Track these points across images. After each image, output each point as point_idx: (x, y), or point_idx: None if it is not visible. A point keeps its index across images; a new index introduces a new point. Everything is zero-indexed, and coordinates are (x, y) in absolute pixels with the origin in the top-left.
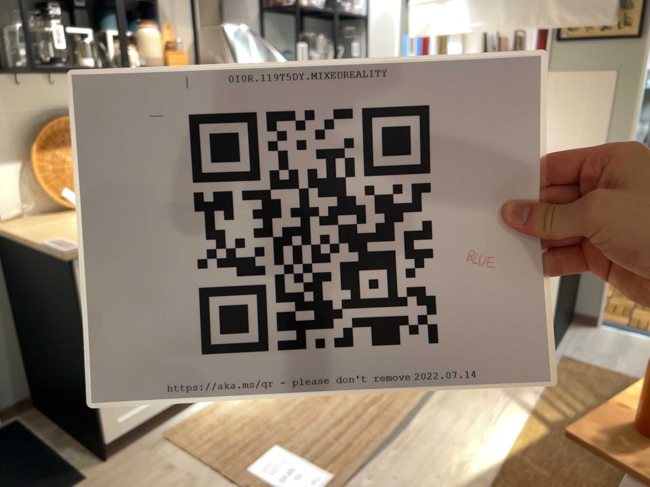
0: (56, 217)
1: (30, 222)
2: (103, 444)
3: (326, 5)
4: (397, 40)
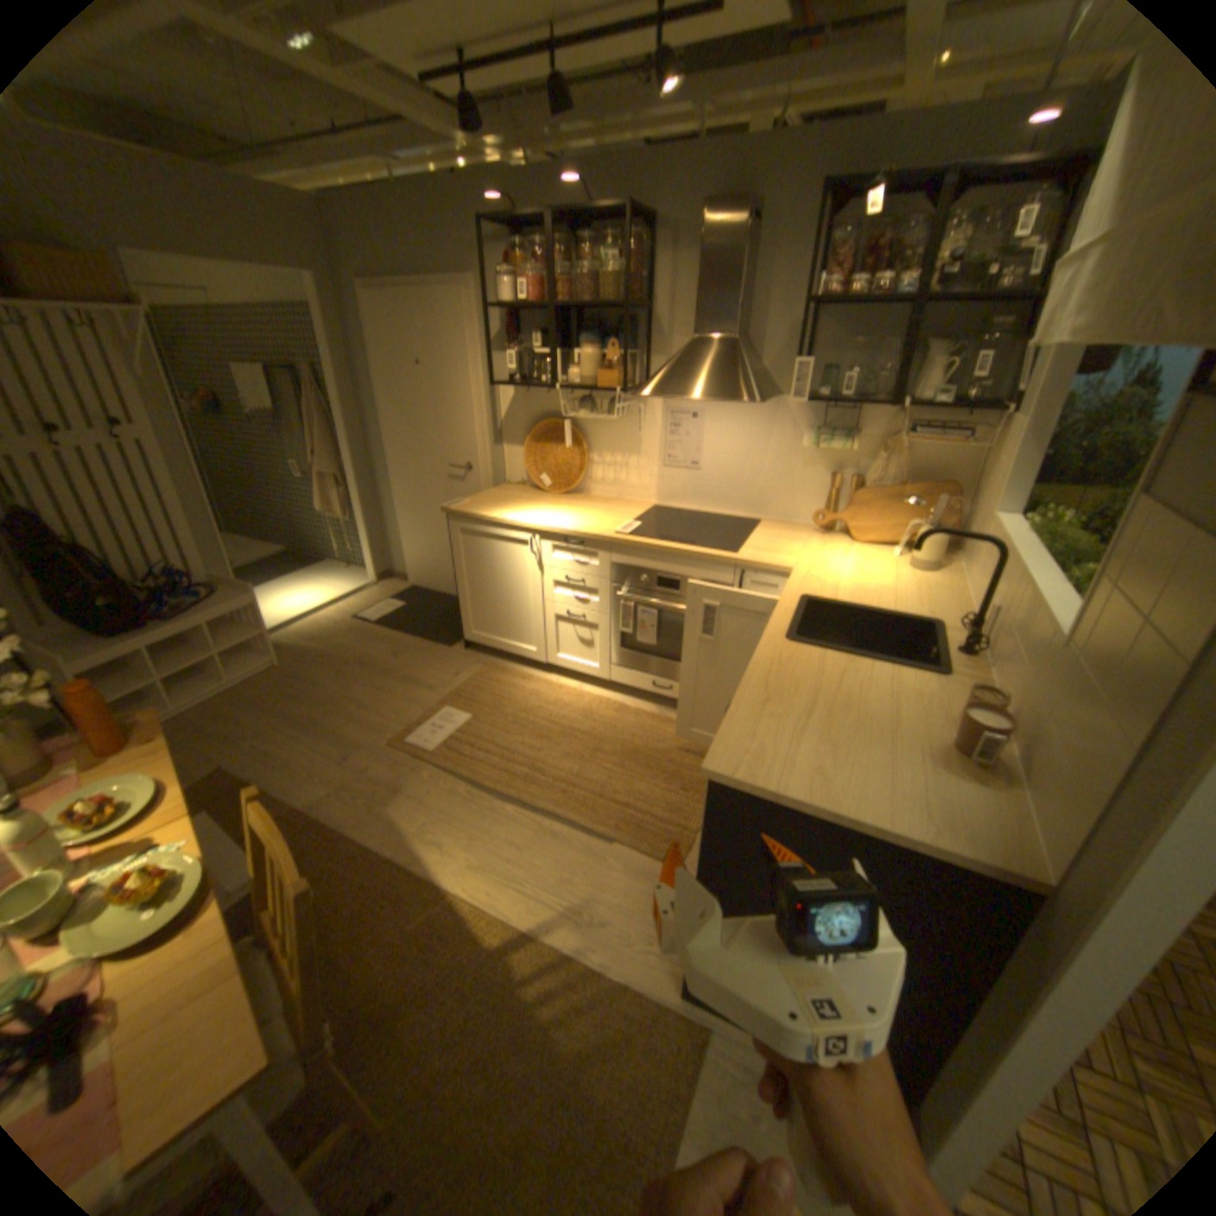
0: (530, 491)
1: (514, 489)
2: (464, 637)
3: (937, 282)
4: (1055, 350)
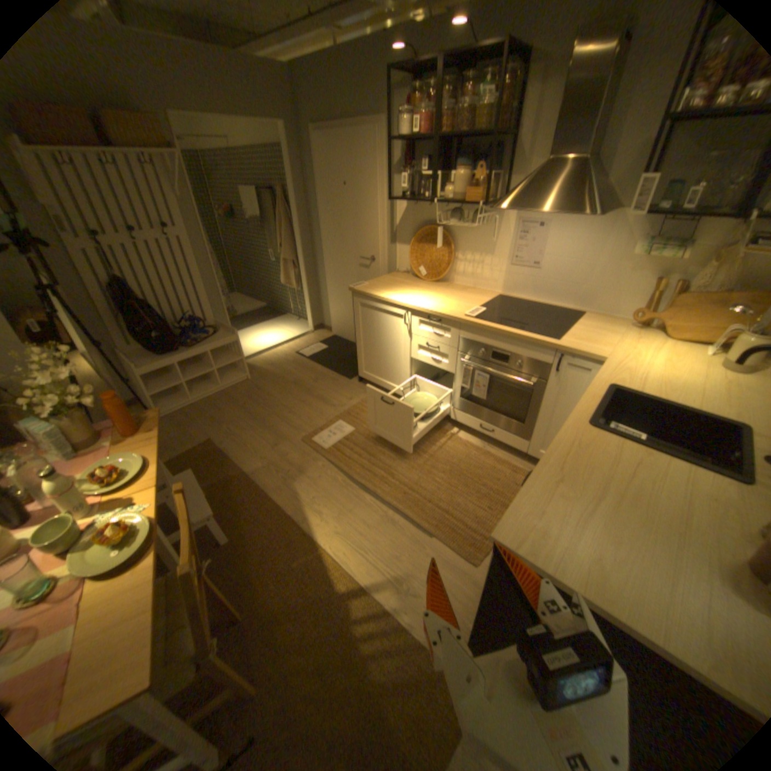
0: (411, 278)
1: (400, 276)
2: (359, 374)
3: None
4: None
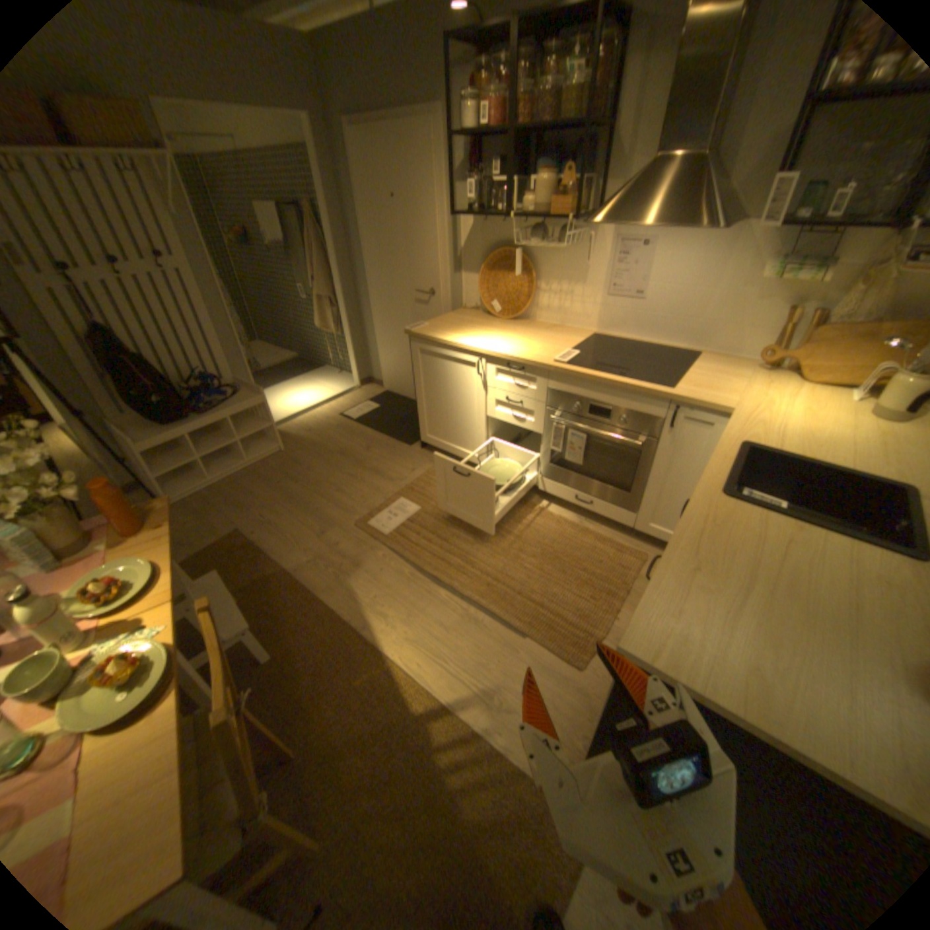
0: (481, 316)
1: (468, 314)
2: (421, 439)
3: None
4: None
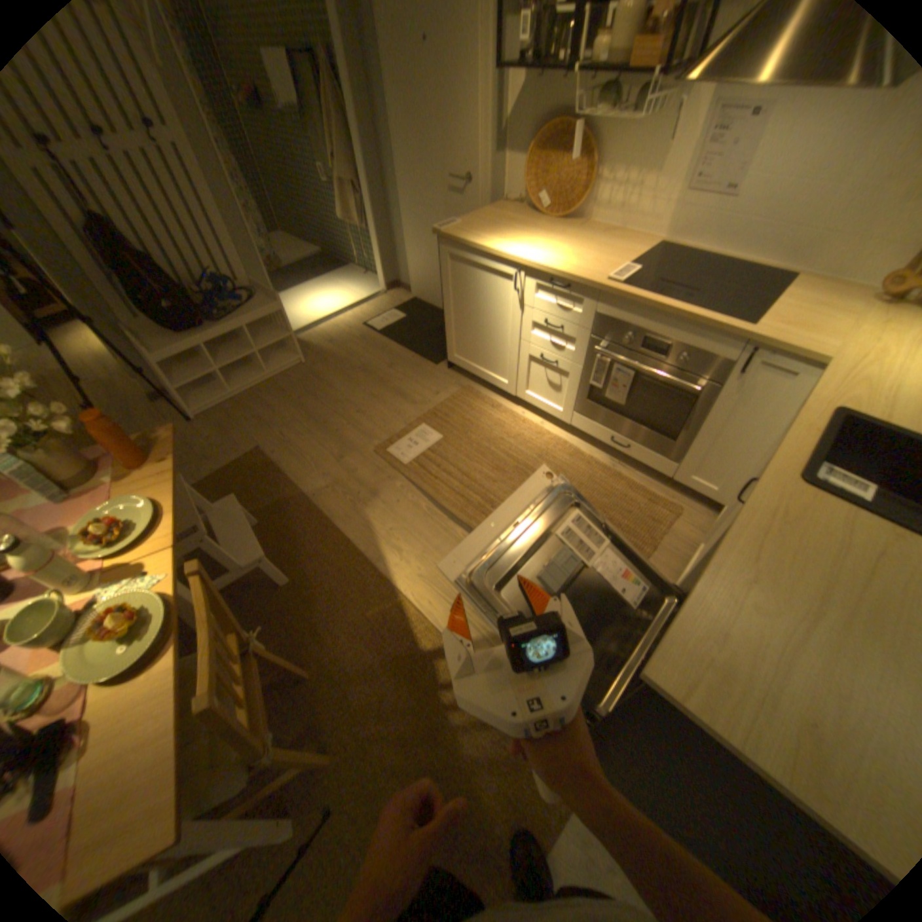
0: (525, 212)
1: (509, 209)
2: (447, 359)
3: None
4: None
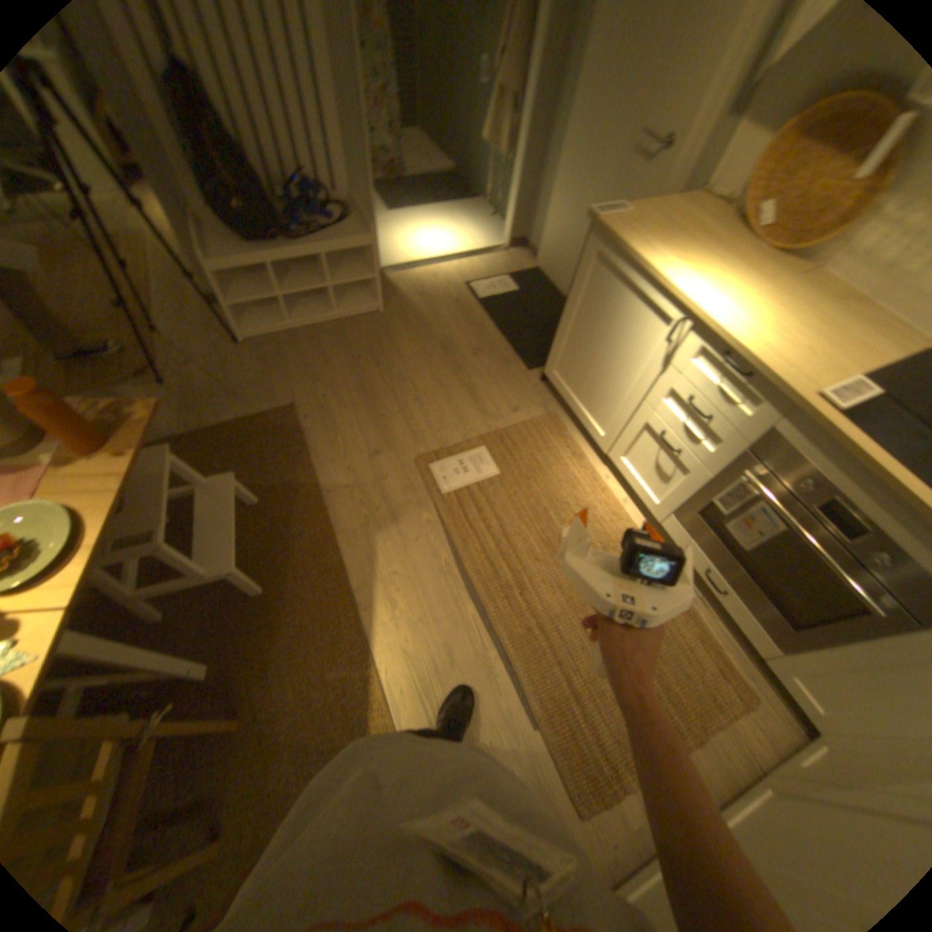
0: (732, 220)
1: (711, 207)
2: (545, 370)
3: None
4: None
